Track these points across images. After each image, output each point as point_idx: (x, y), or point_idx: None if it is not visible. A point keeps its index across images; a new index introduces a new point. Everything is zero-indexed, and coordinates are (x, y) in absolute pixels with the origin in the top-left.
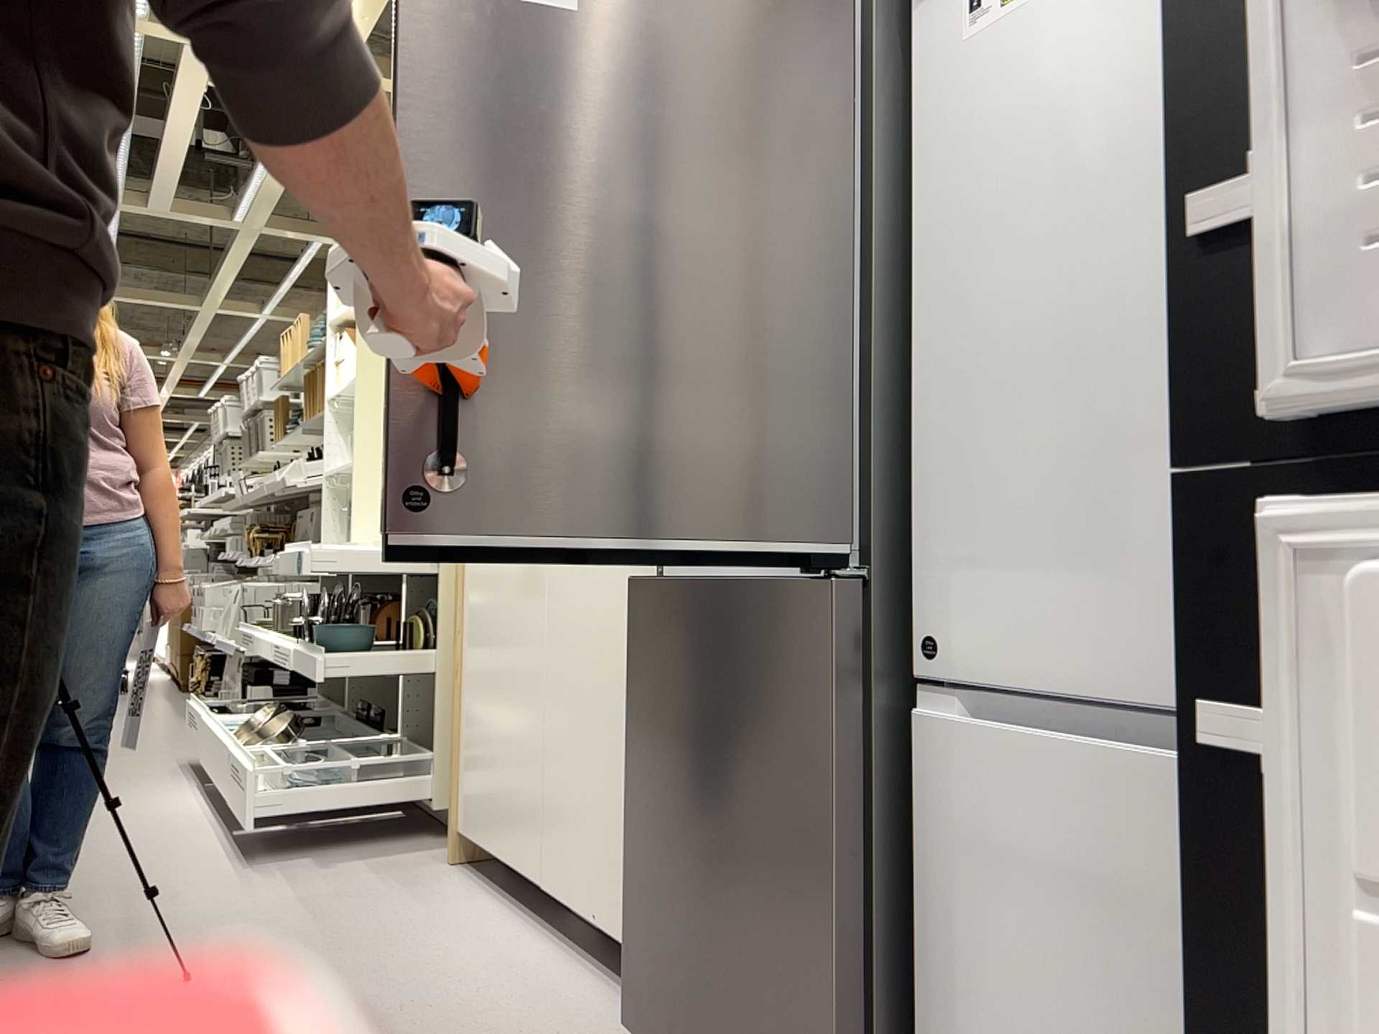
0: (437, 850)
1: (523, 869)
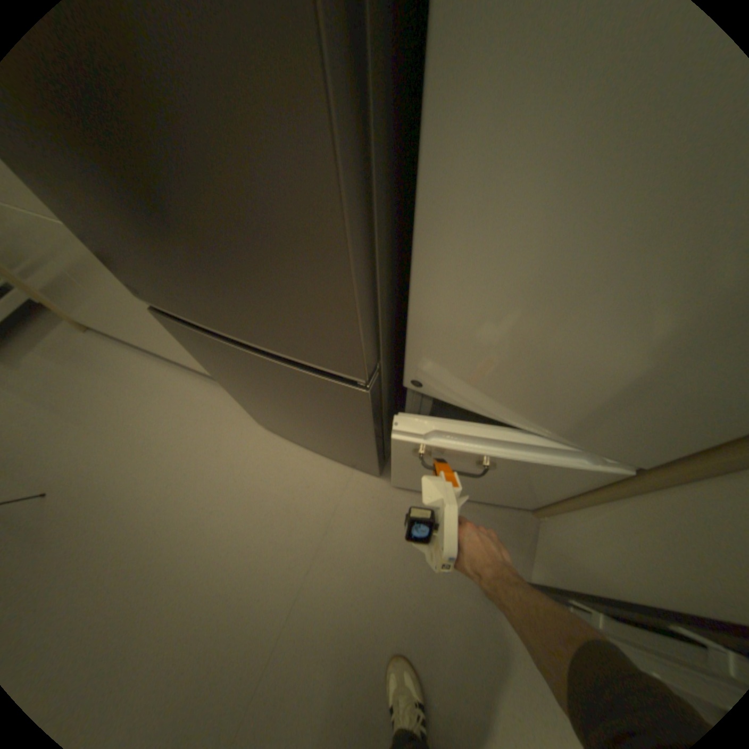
0: (63, 323)
1: (139, 346)
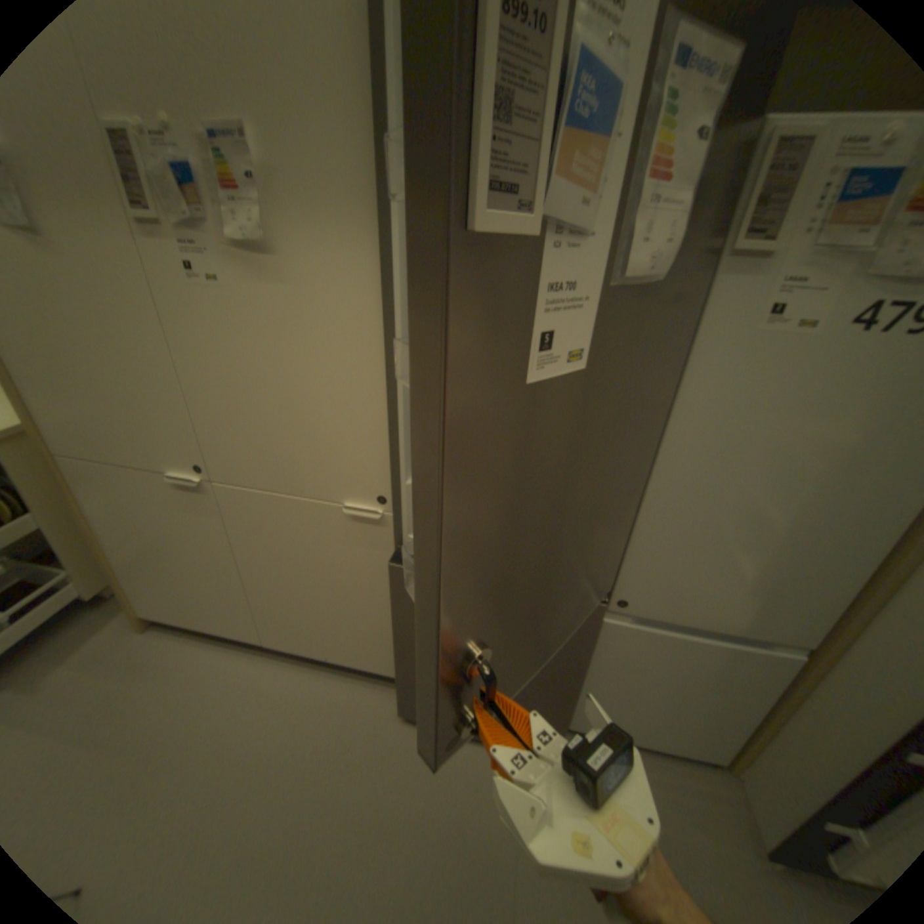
0: (111, 624)
1: (237, 637)
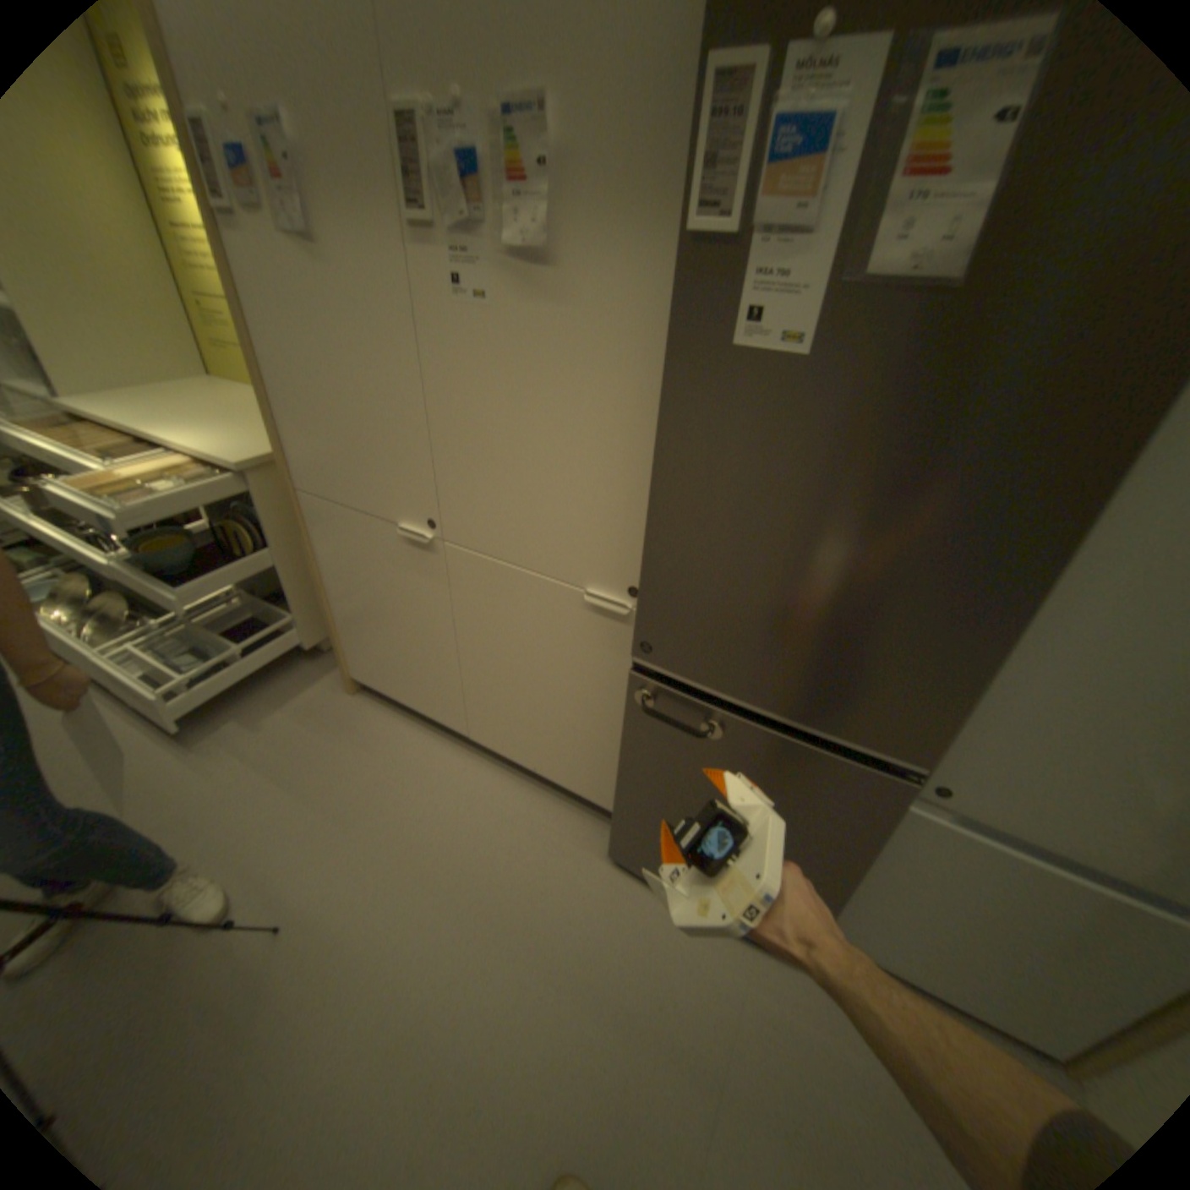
0: (326, 679)
1: (444, 721)
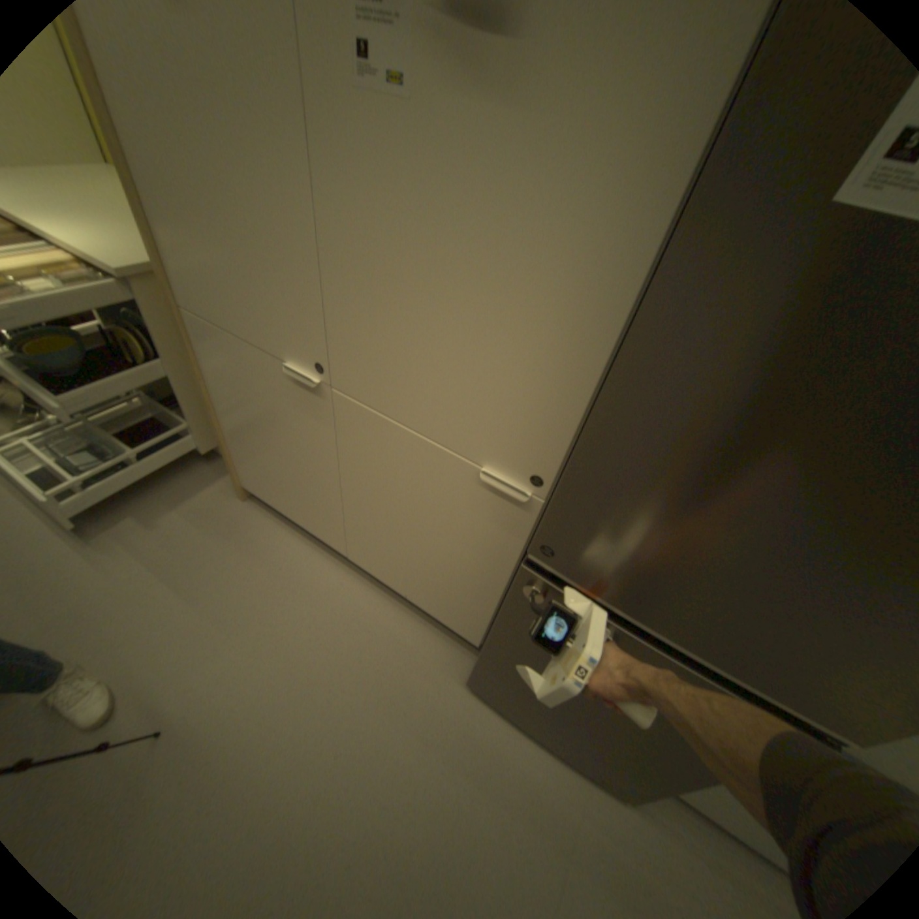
0: (220, 483)
1: (326, 540)
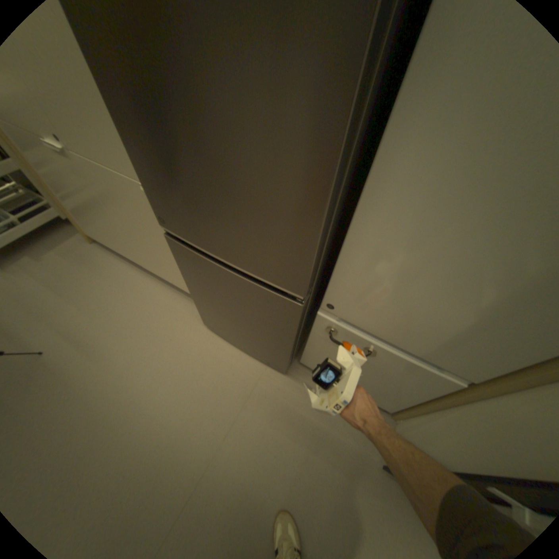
0: (78, 235)
1: (130, 258)
